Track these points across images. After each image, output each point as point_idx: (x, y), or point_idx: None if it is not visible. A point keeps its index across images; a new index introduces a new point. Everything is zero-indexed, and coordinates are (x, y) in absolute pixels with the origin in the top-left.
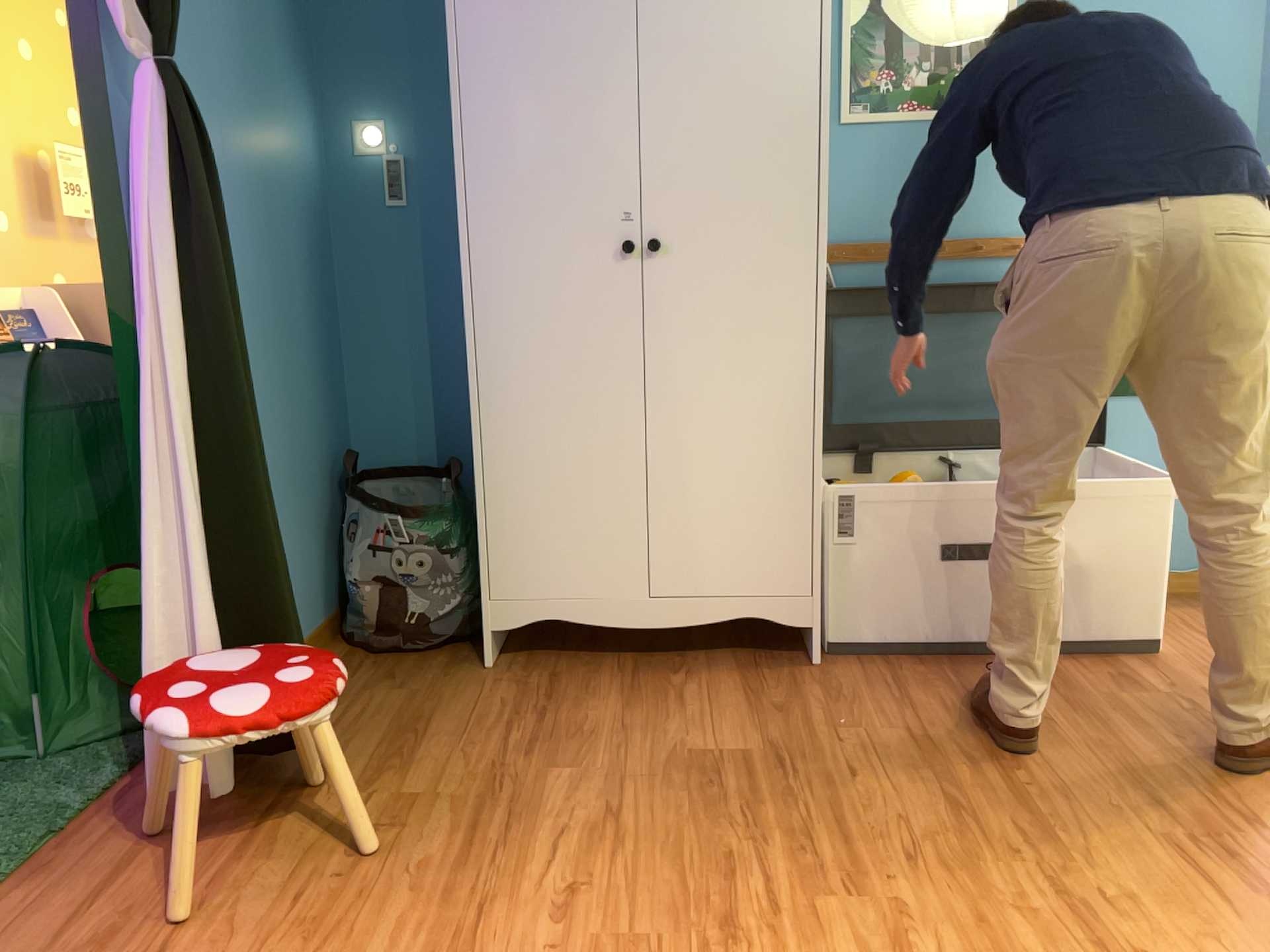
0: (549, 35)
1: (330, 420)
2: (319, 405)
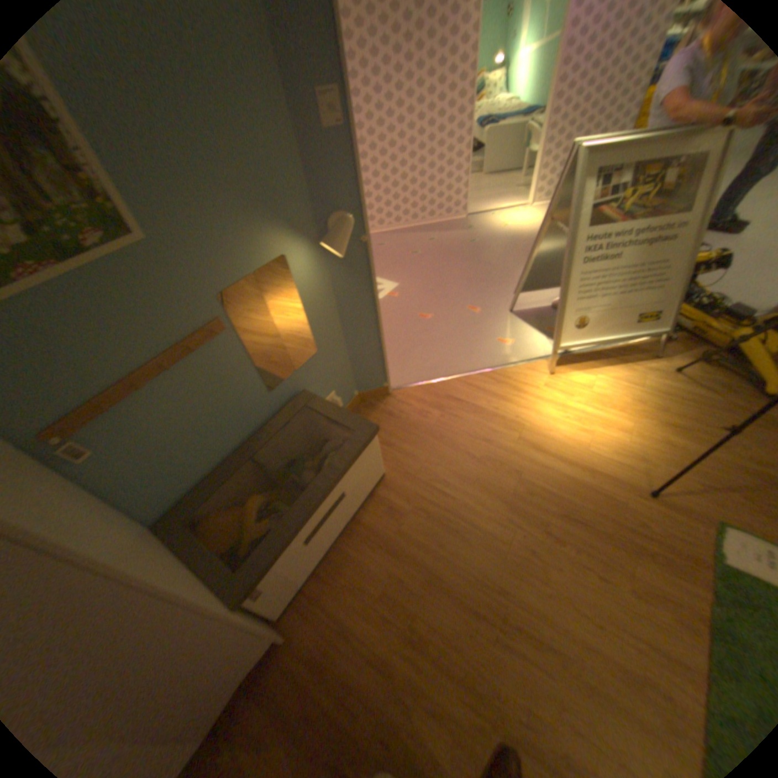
0: None
1: None
2: None
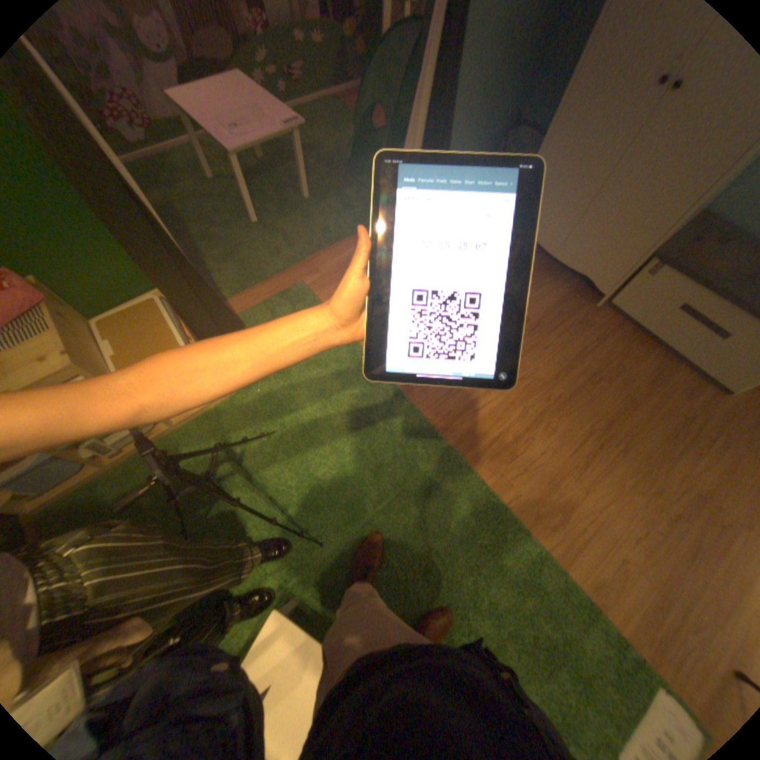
0: None
1: (517, 95)
2: (513, 88)
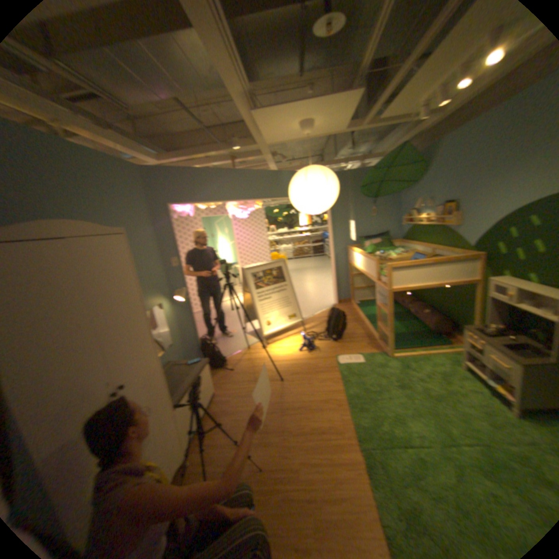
0: (56, 331)
1: None
2: None
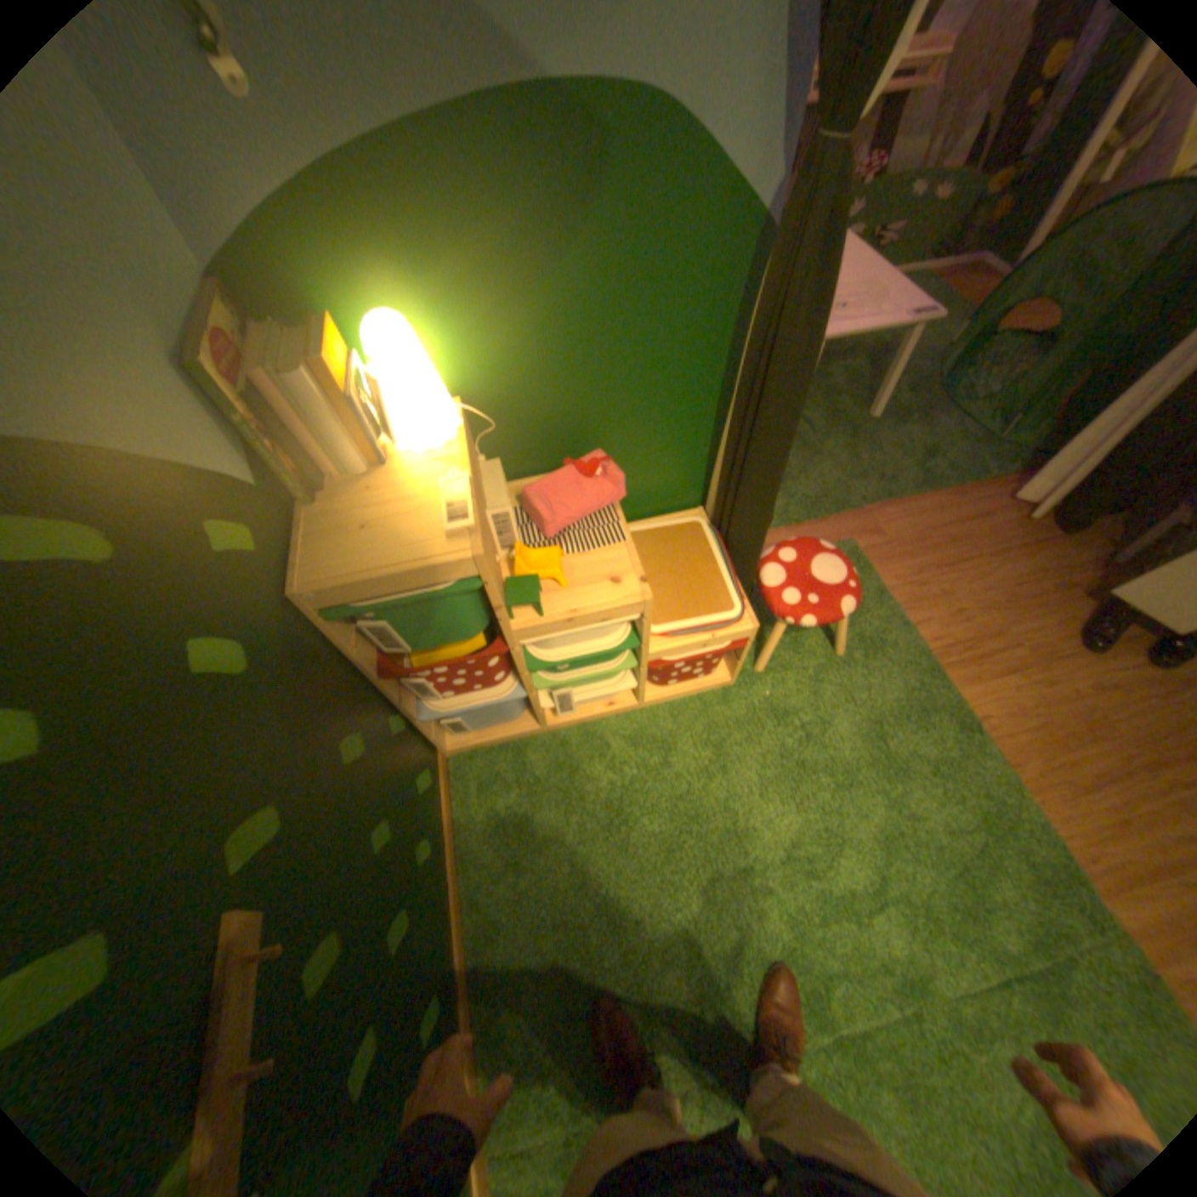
0: None
1: None
2: None
